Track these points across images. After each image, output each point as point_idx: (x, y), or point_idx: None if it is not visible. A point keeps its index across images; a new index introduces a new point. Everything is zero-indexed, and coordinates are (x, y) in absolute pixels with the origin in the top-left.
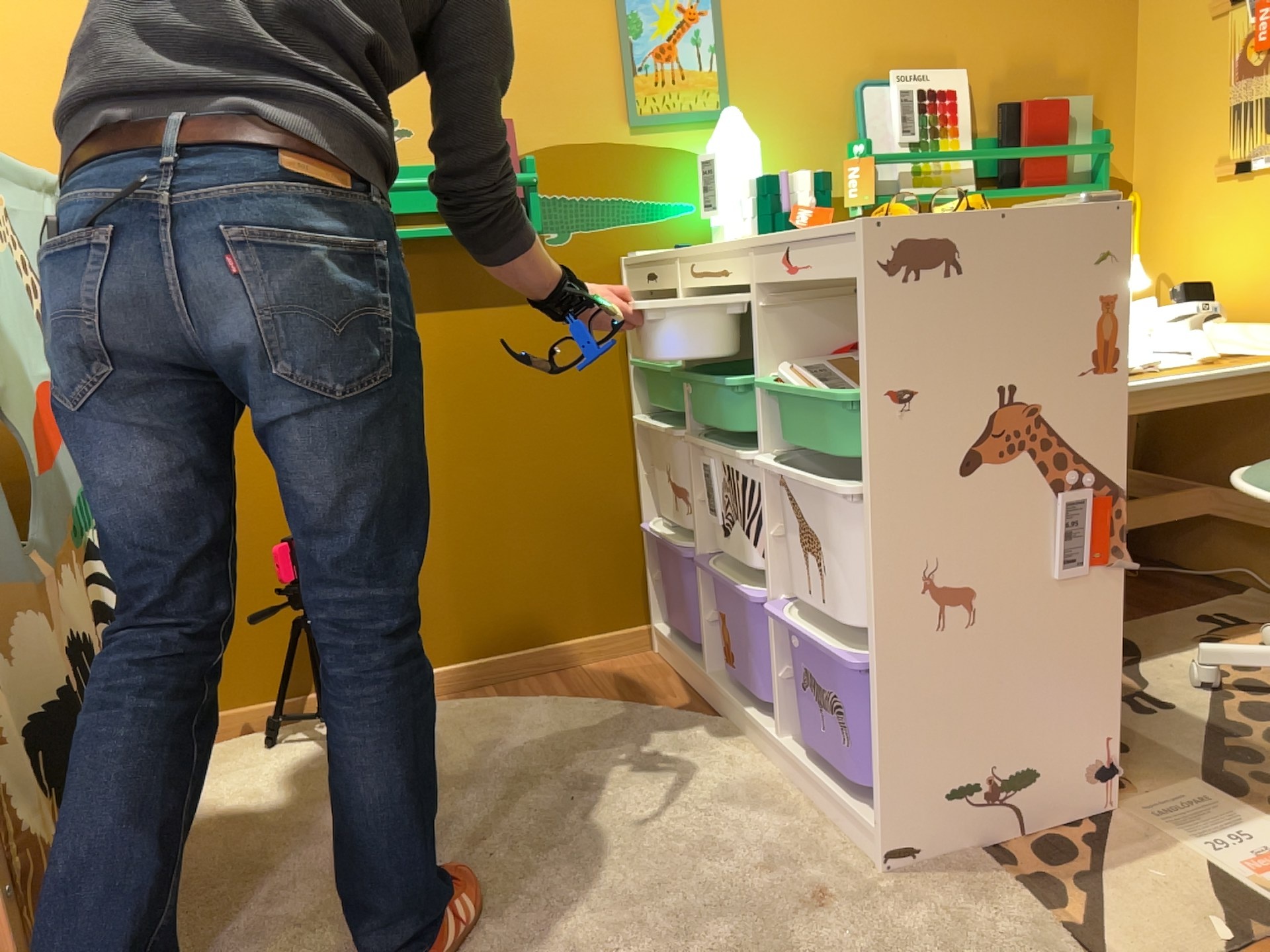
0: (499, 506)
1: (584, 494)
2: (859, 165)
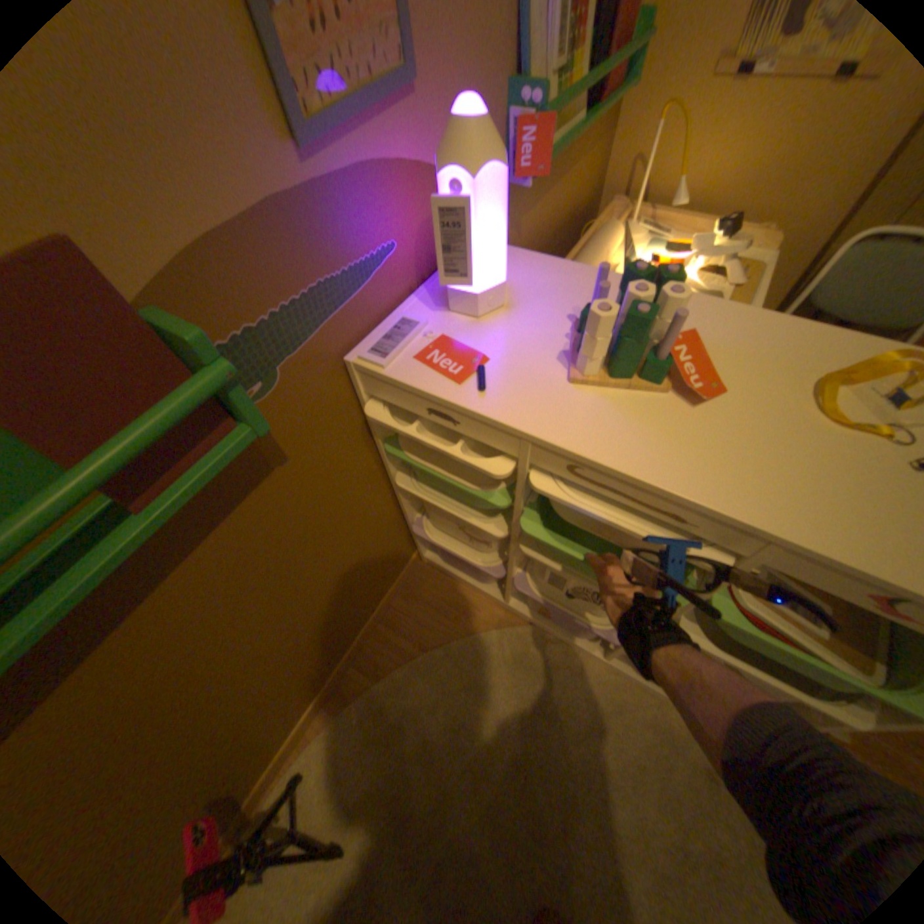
0: (316, 611)
1: (368, 543)
2: (538, 122)
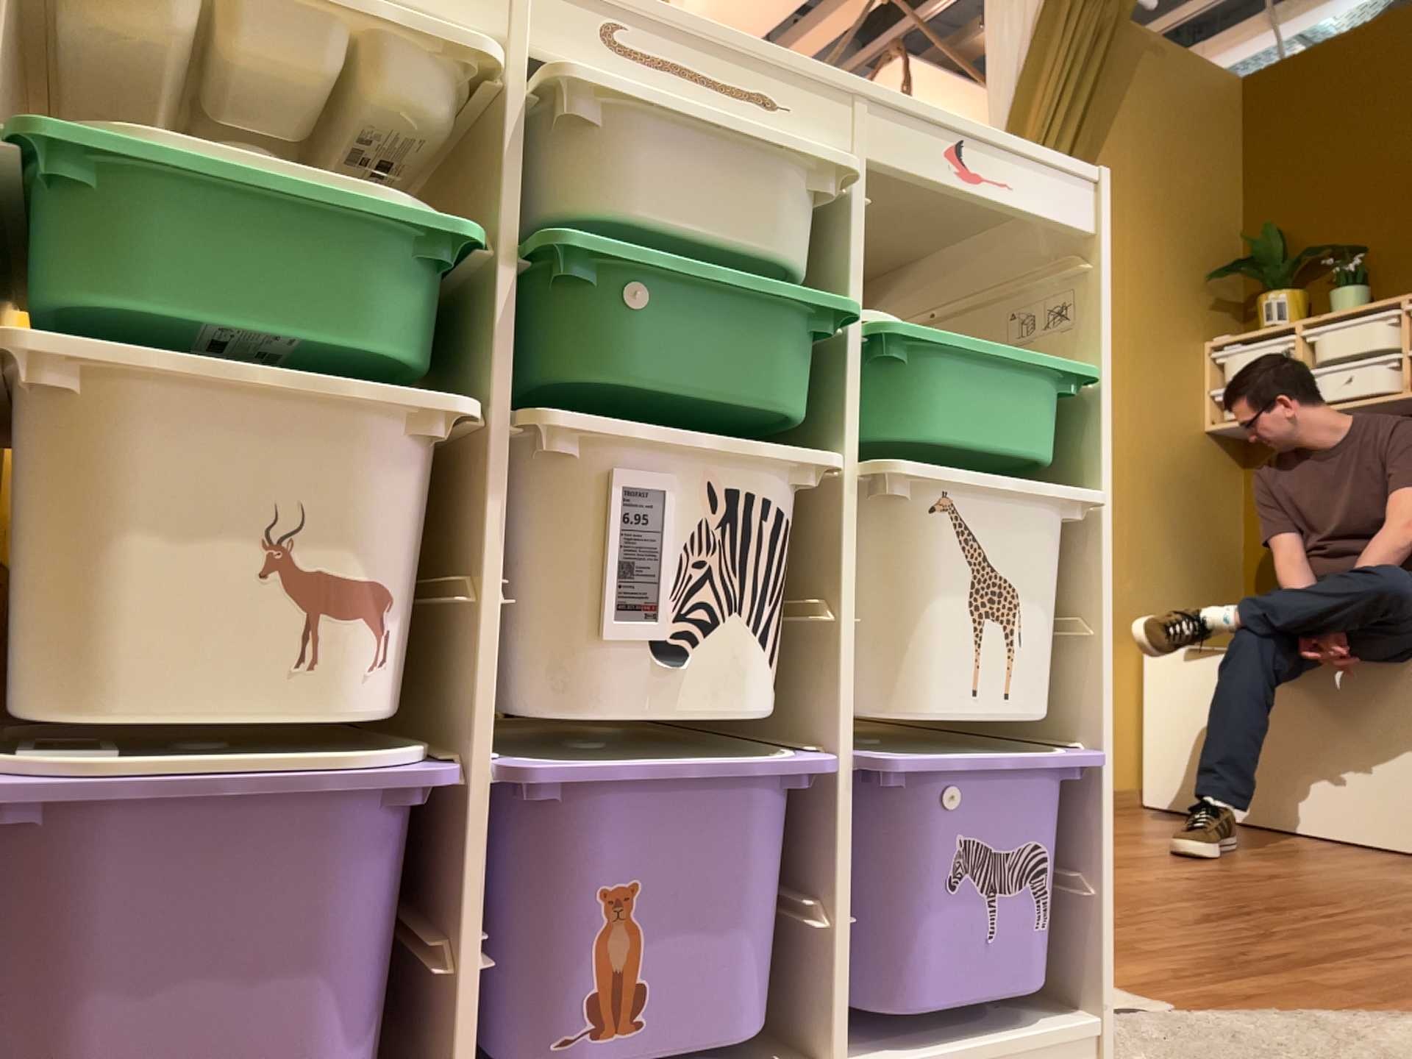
0: None
1: None
2: None
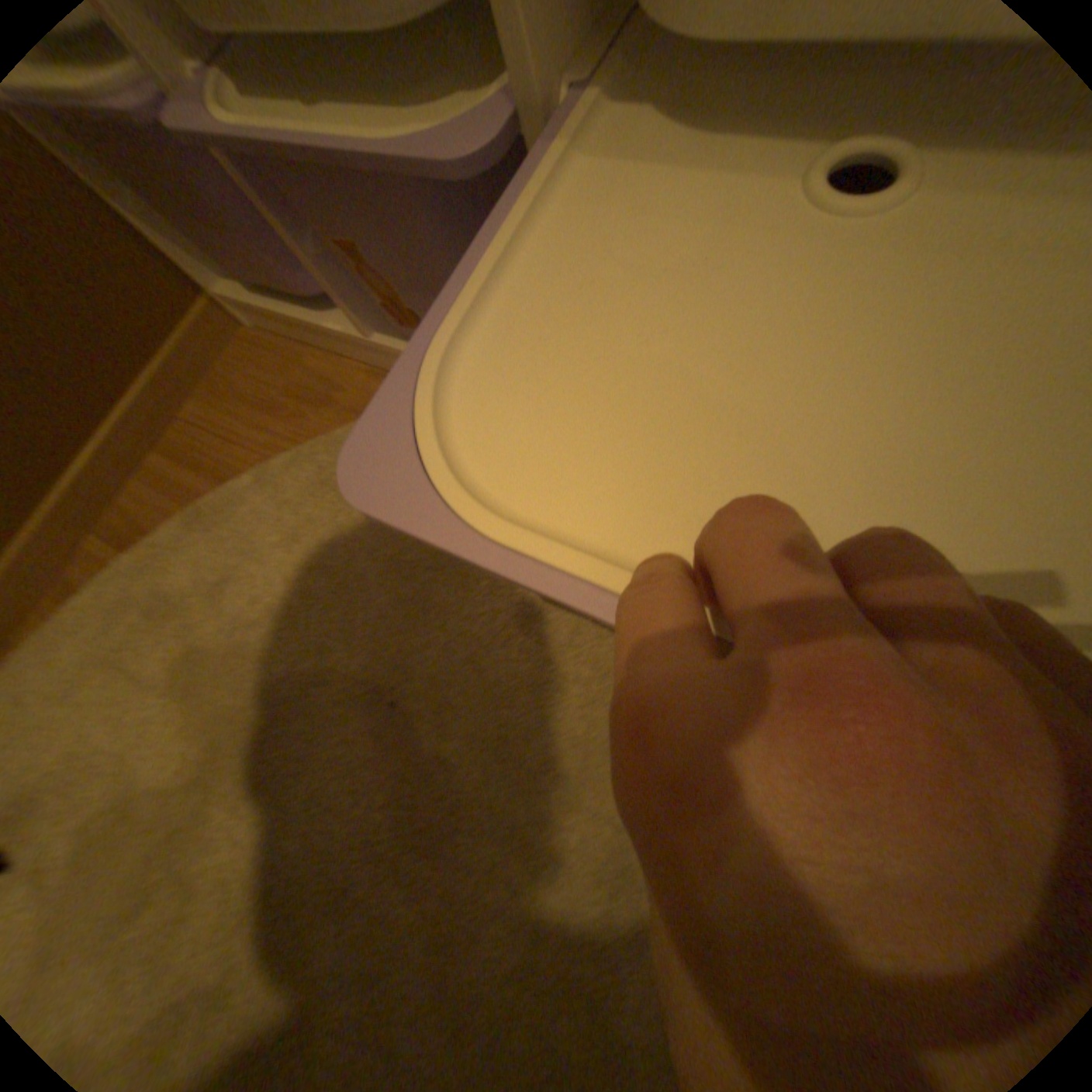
0: None
1: None
2: None
